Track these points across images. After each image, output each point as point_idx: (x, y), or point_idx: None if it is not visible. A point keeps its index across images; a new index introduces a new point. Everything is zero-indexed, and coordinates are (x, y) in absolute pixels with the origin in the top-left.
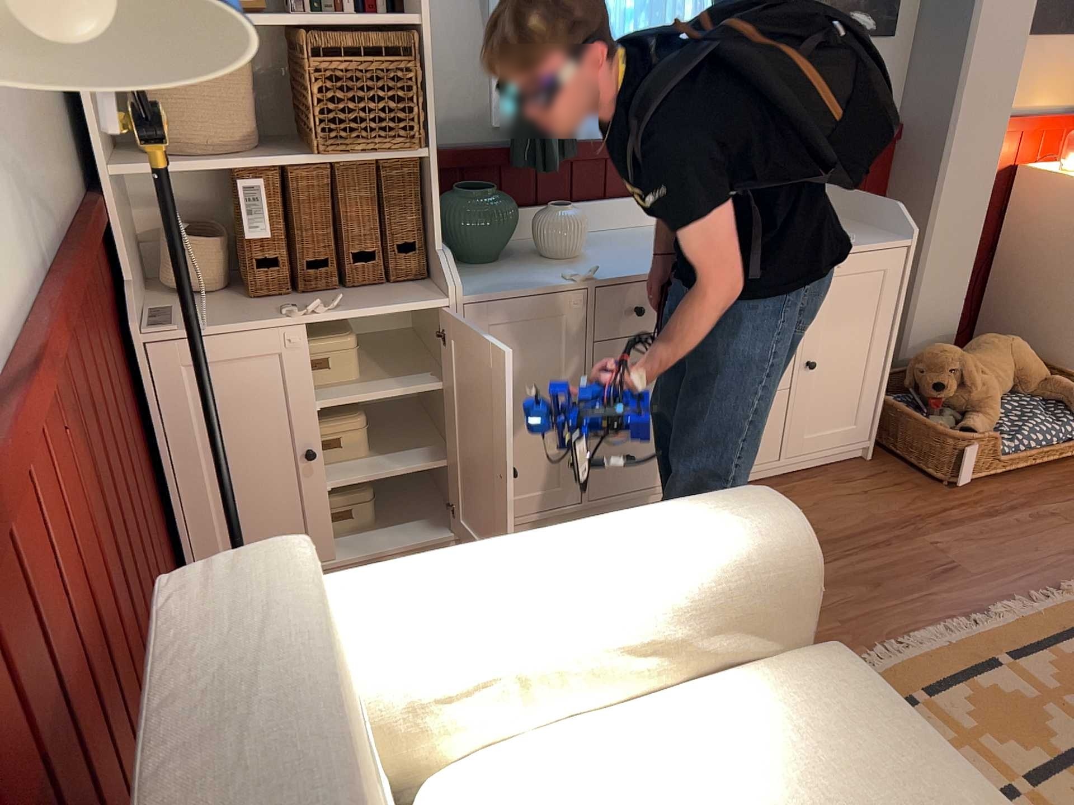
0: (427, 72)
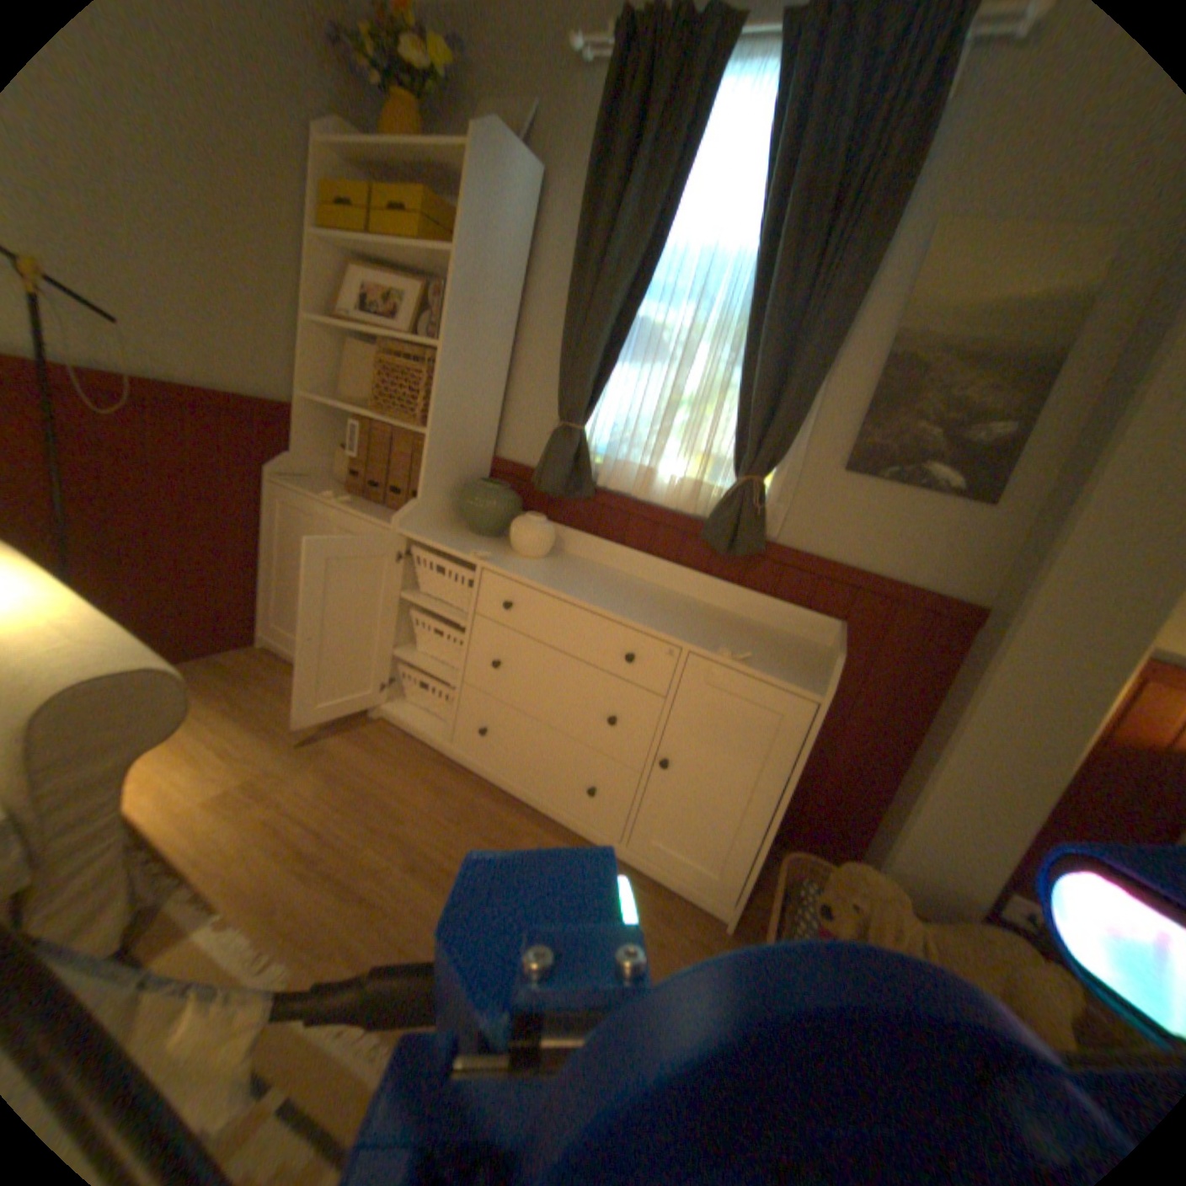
0: (439, 379)
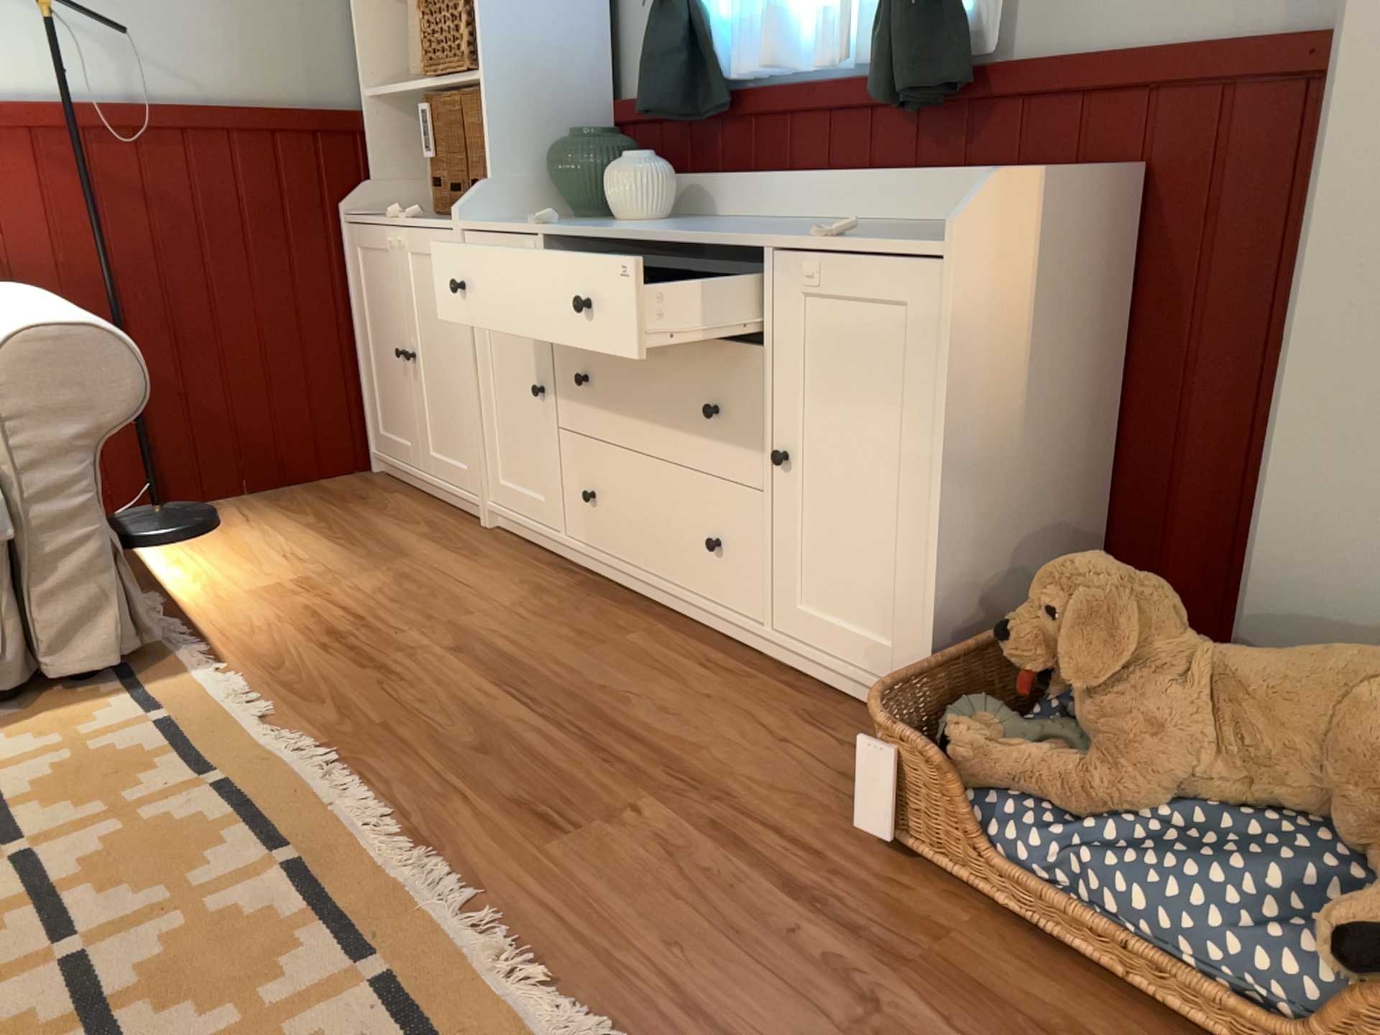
0: None
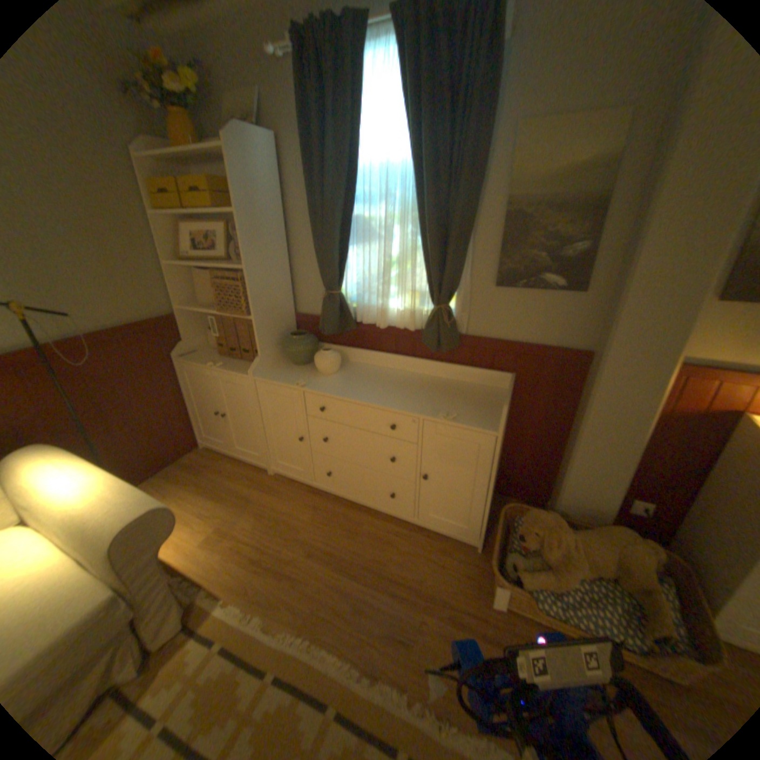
0: (249, 287)
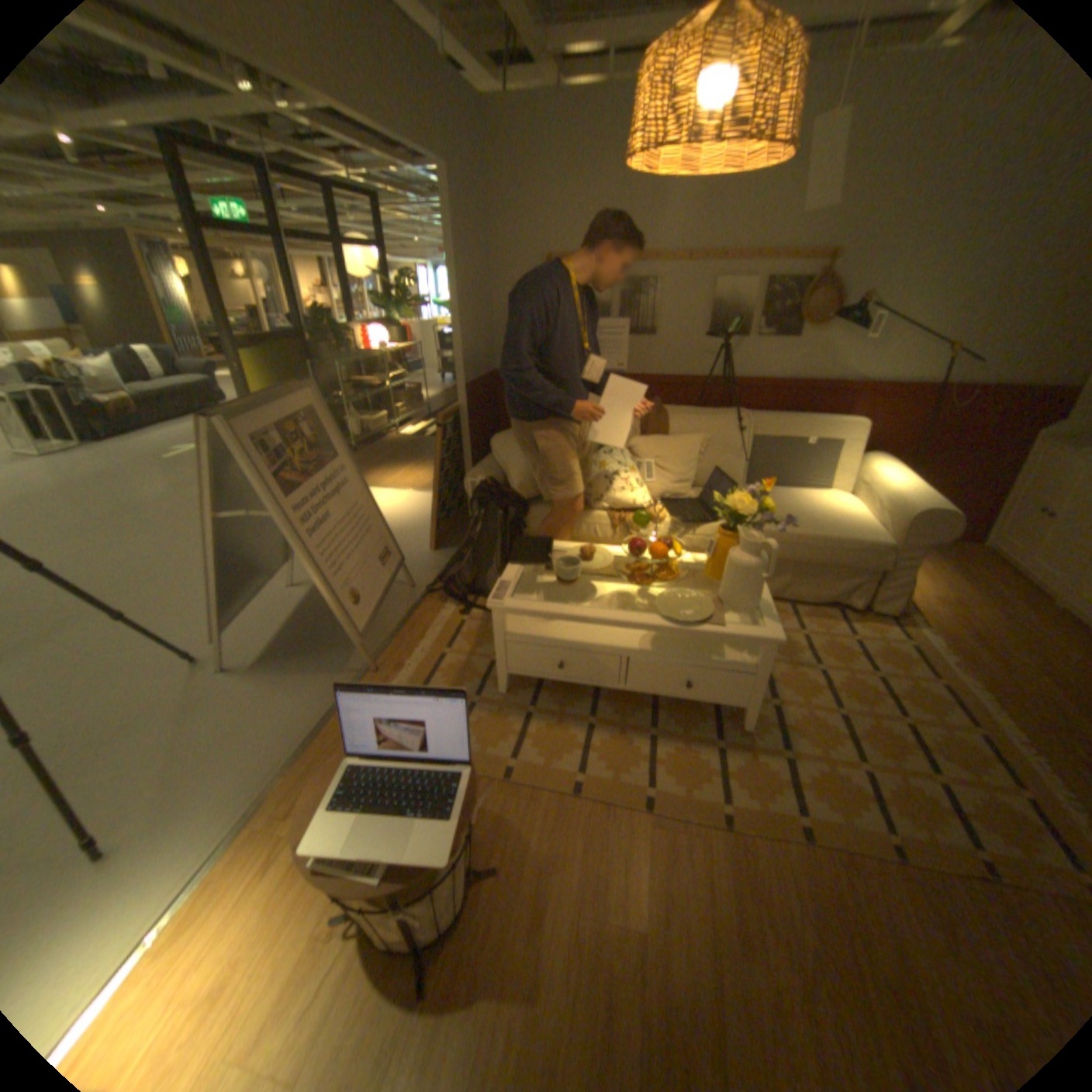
0: None
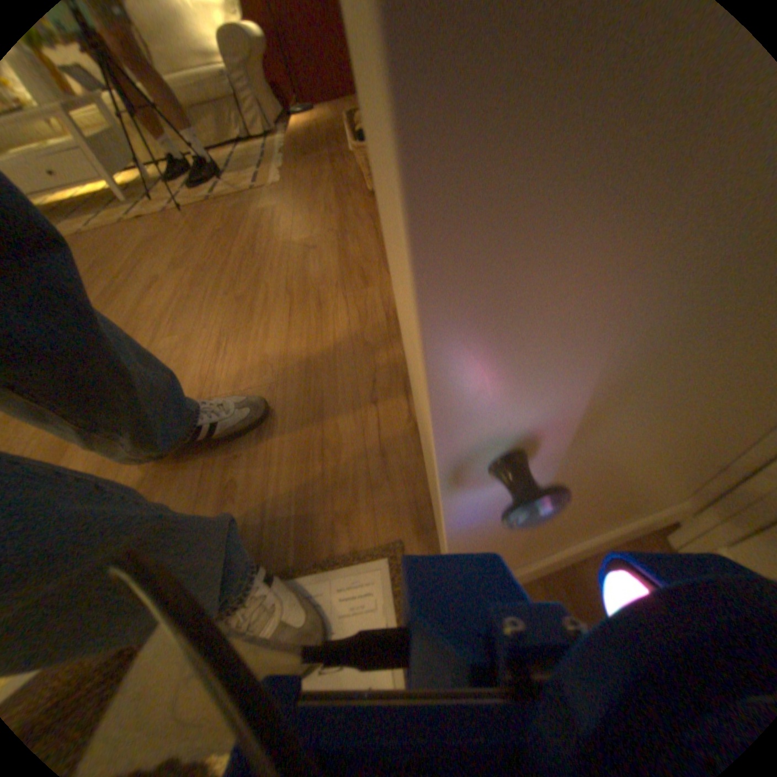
0: None
